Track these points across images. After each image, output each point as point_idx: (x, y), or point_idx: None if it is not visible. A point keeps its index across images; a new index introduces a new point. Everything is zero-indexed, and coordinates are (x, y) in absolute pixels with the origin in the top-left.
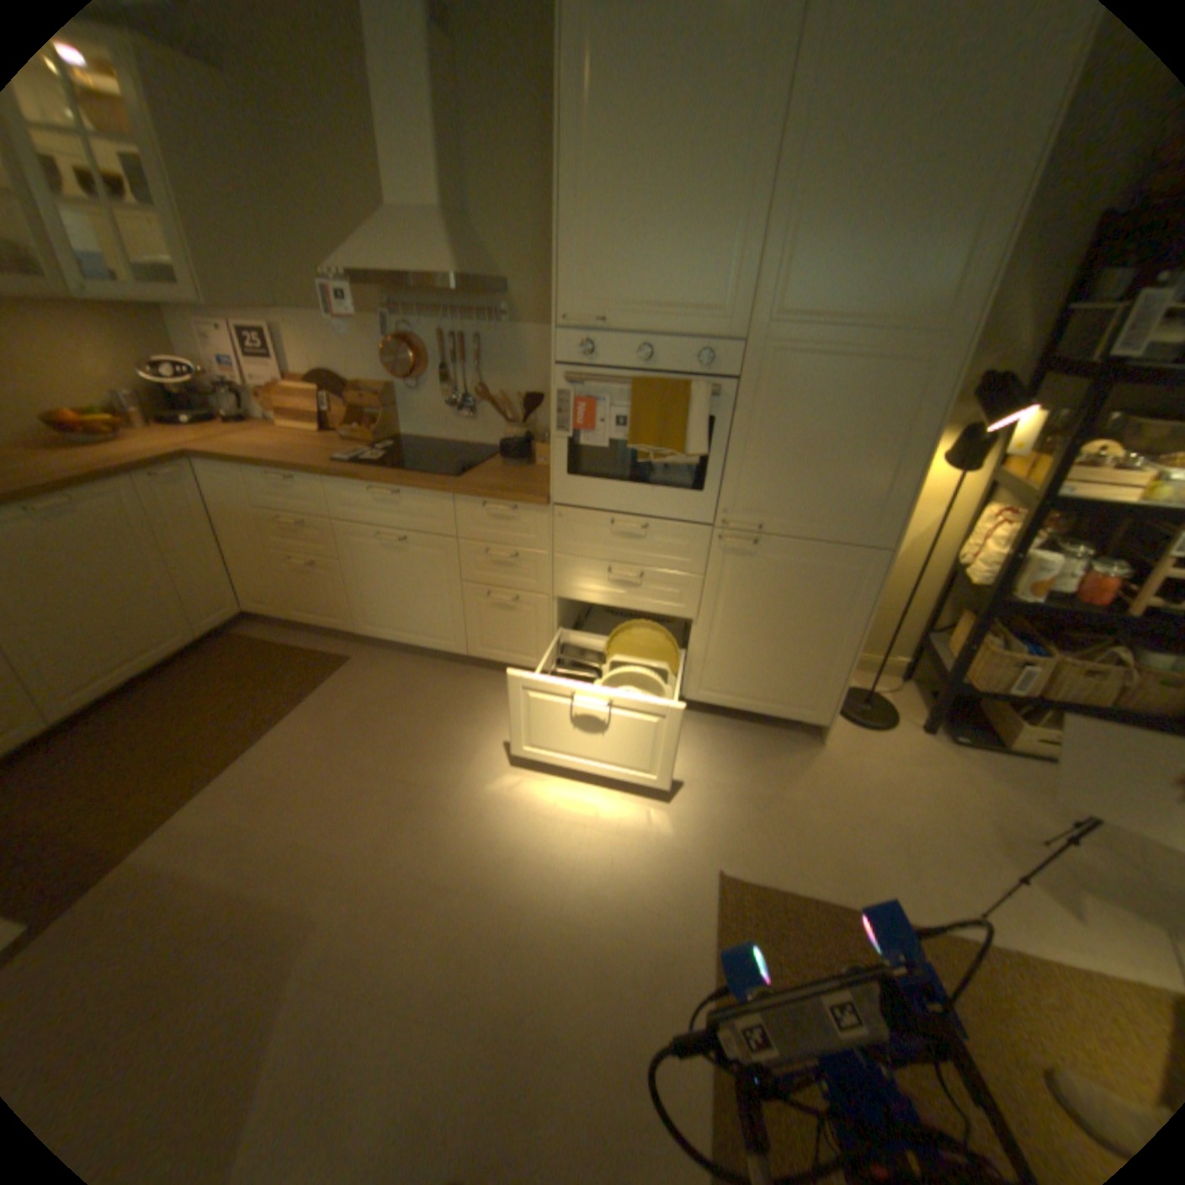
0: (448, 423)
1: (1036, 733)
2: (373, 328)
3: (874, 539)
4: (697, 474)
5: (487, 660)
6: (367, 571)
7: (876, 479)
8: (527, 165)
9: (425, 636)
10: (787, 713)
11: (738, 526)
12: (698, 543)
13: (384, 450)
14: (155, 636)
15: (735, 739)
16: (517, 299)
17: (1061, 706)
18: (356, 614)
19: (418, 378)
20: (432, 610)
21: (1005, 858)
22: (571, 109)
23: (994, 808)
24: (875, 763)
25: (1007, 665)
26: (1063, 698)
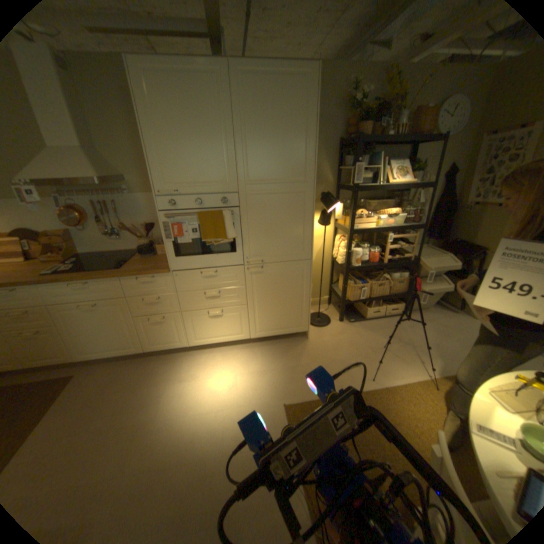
0: (105, 243)
1: (372, 310)
2: (49, 203)
3: (303, 257)
4: (232, 246)
5: (154, 351)
6: (74, 327)
7: (298, 235)
8: (122, 125)
9: (116, 350)
10: (291, 331)
11: (254, 263)
12: (240, 273)
13: (71, 263)
14: None
15: (275, 349)
16: (130, 182)
17: (376, 299)
18: (71, 352)
19: (83, 224)
20: (117, 336)
21: (374, 357)
22: (142, 109)
23: (367, 341)
24: (327, 339)
25: (356, 290)
26: (375, 296)
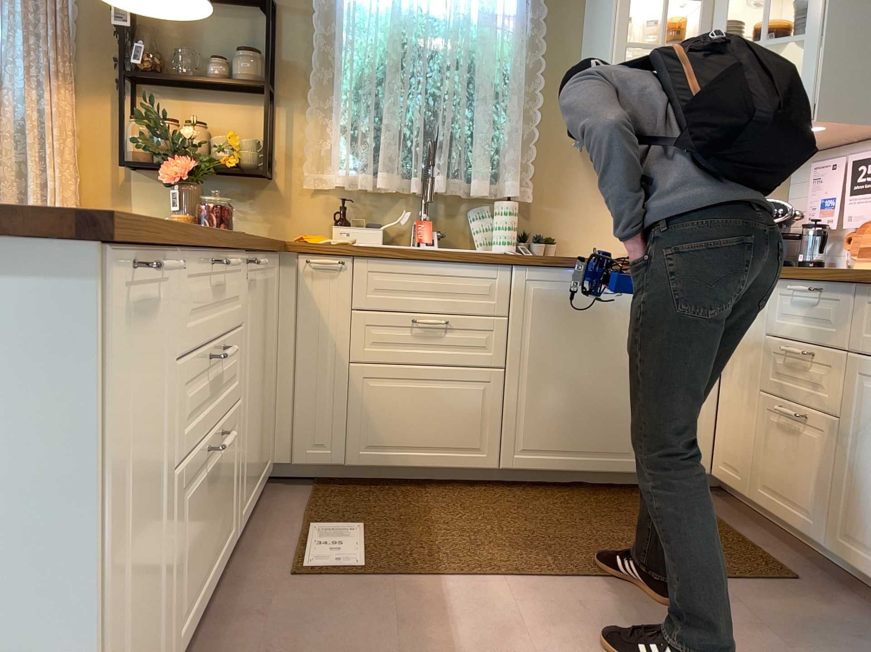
0: None
1: None
2: None
3: None
4: None
5: None
6: None
7: None
8: None
9: None
10: None
11: None
12: None
13: None
14: (614, 441)
15: None
16: None
17: None
18: (838, 514)
19: None
20: None
21: None
22: None
23: None
24: None
25: None
26: None
